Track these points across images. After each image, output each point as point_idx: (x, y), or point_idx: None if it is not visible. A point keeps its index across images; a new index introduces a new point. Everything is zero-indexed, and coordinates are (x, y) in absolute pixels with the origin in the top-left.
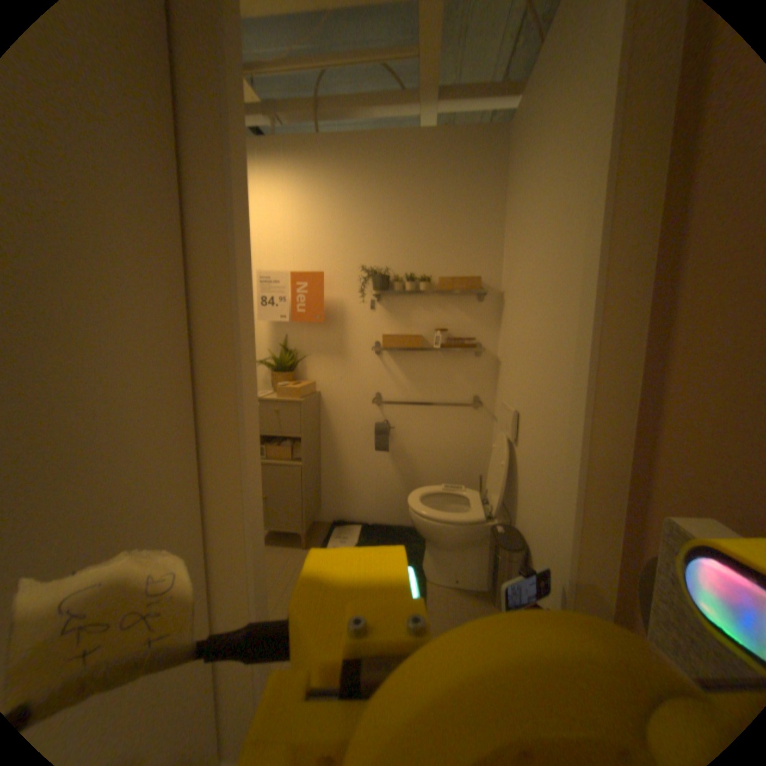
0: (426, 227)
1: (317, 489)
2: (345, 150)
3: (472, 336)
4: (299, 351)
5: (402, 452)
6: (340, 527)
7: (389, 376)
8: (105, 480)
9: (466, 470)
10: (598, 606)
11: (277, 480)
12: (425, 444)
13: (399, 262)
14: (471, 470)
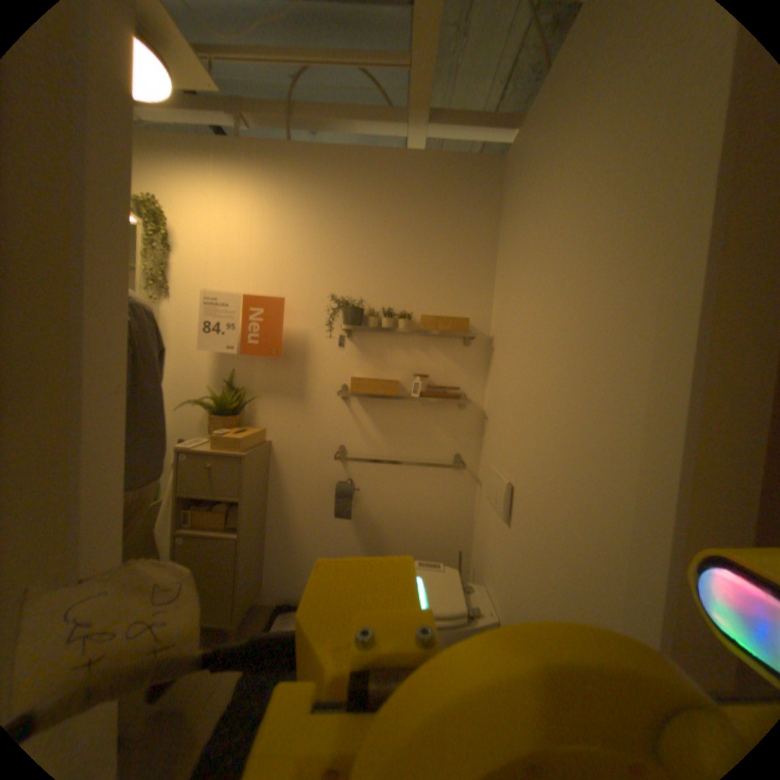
0: (408, 258)
1: (257, 564)
2: (319, 163)
3: (455, 385)
4: (247, 390)
5: (367, 518)
6: (284, 613)
7: (357, 426)
8: None
9: (442, 542)
10: None
11: (202, 557)
12: (395, 510)
13: (374, 294)
14: (447, 542)
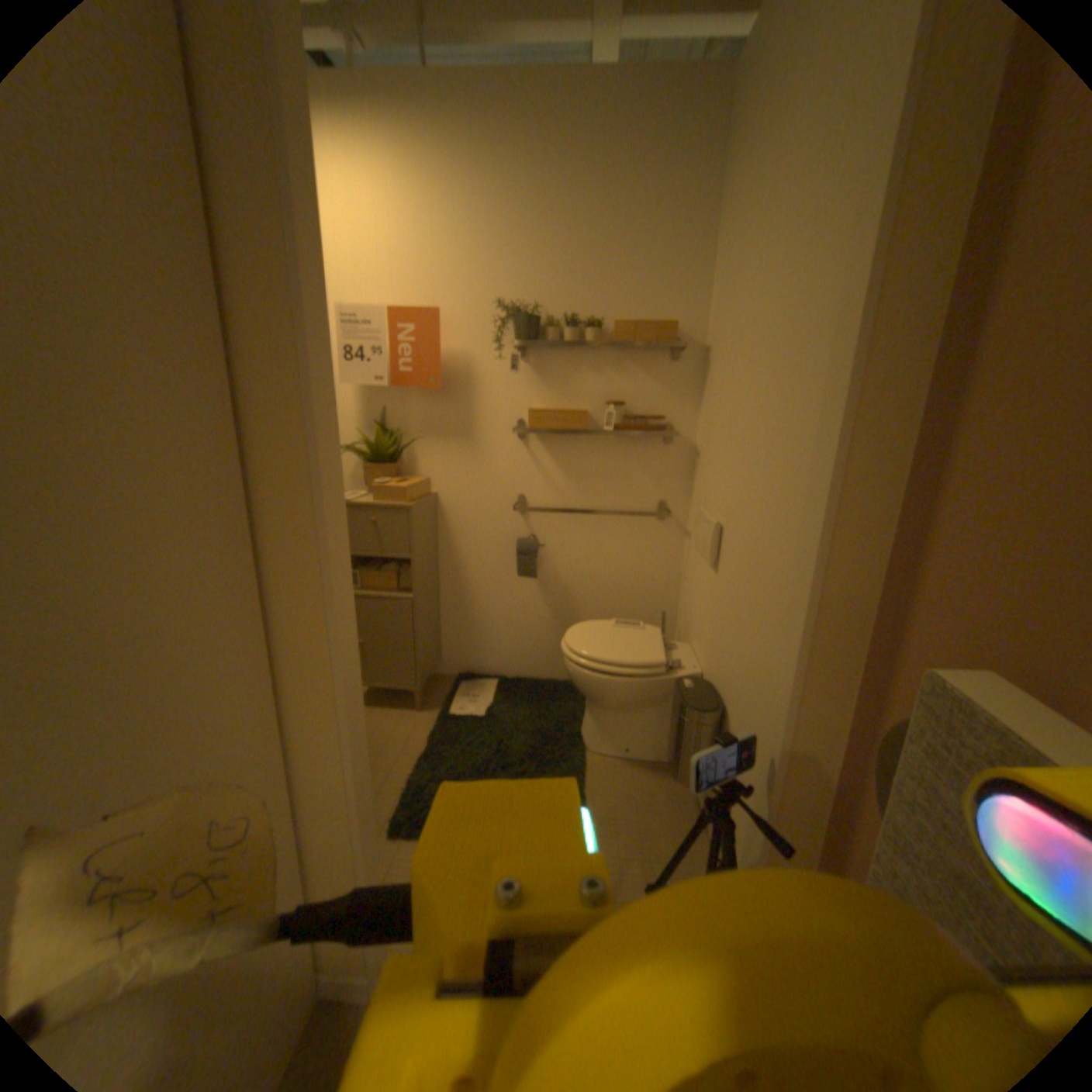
0: (598, 238)
1: (435, 629)
2: (469, 100)
3: (661, 413)
4: (404, 431)
5: (556, 579)
6: (469, 680)
7: (538, 470)
8: (123, 618)
9: (643, 604)
10: (813, 778)
11: (379, 617)
12: (588, 569)
13: (554, 295)
14: (650, 604)
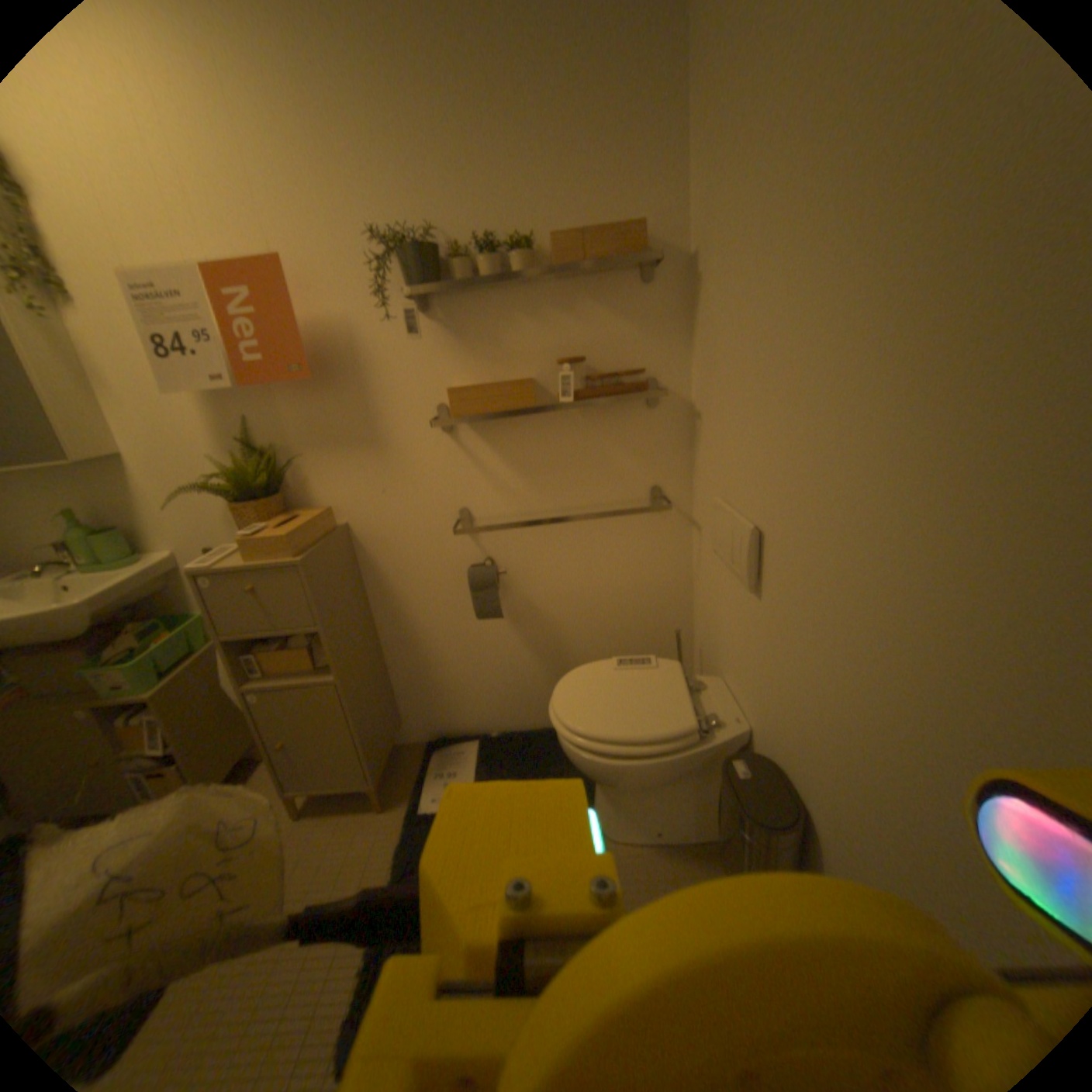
0: (503, 104)
1: (385, 699)
2: None
3: (637, 365)
4: (282, 447)
5: (530, 608)
6: (443, 749)
7: (481, 472)
8: None
9: (649, 620)
10: None
11: (296, 712)
12: (570, 589)
13: (454, 209)
14: (657, 620)
